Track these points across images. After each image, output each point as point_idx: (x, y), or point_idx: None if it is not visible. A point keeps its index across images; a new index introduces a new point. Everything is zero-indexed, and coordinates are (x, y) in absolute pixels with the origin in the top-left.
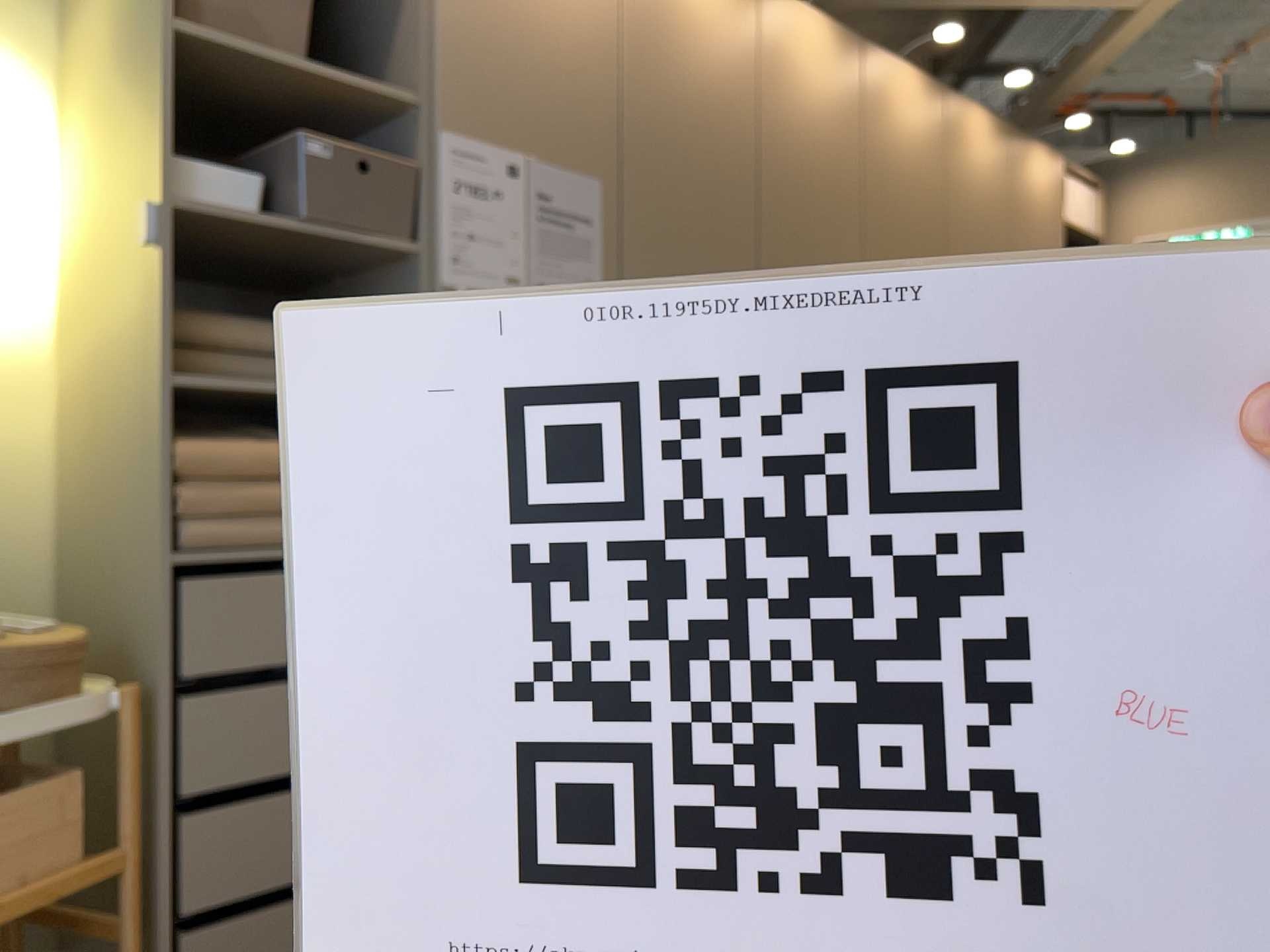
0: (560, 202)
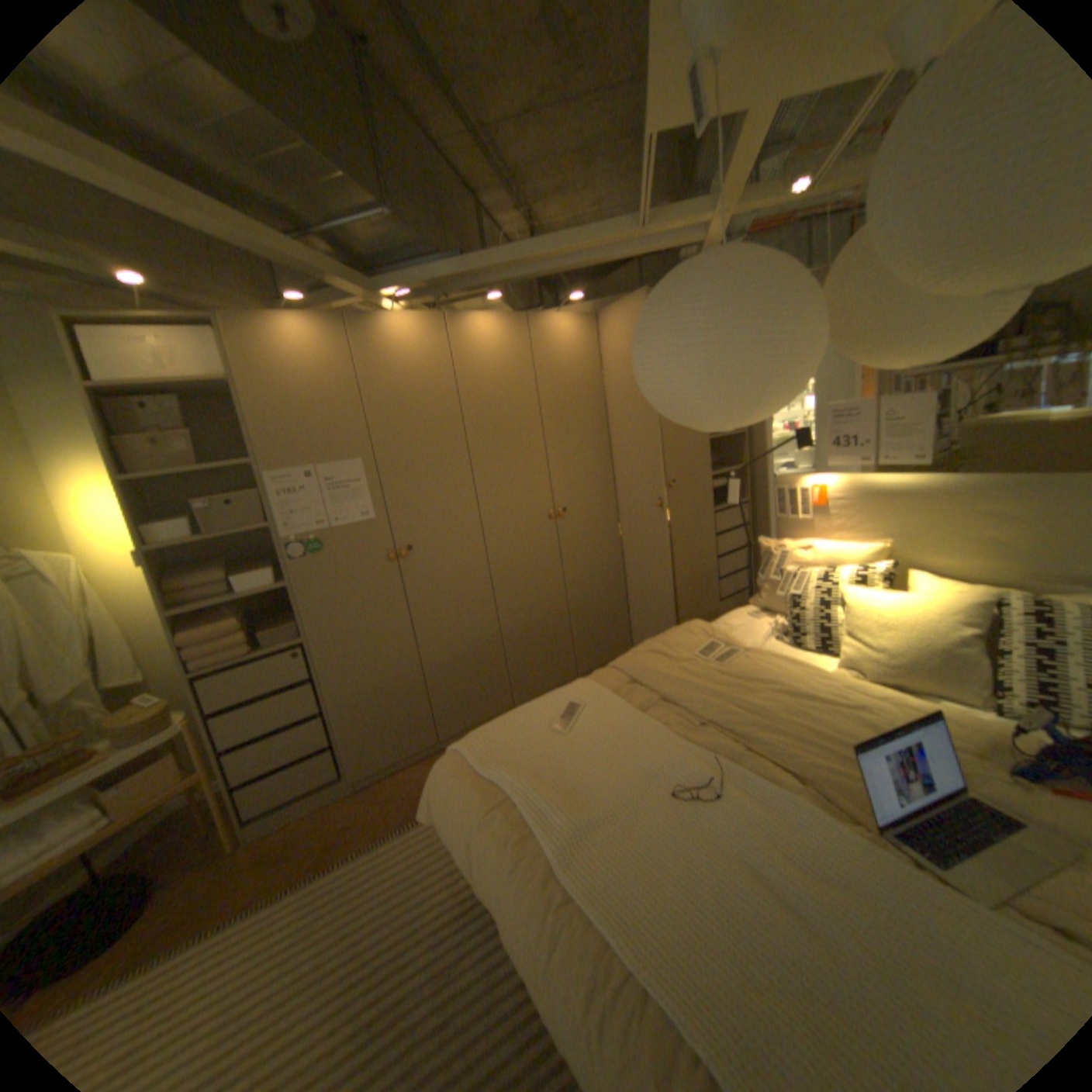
0: (339, 479)
